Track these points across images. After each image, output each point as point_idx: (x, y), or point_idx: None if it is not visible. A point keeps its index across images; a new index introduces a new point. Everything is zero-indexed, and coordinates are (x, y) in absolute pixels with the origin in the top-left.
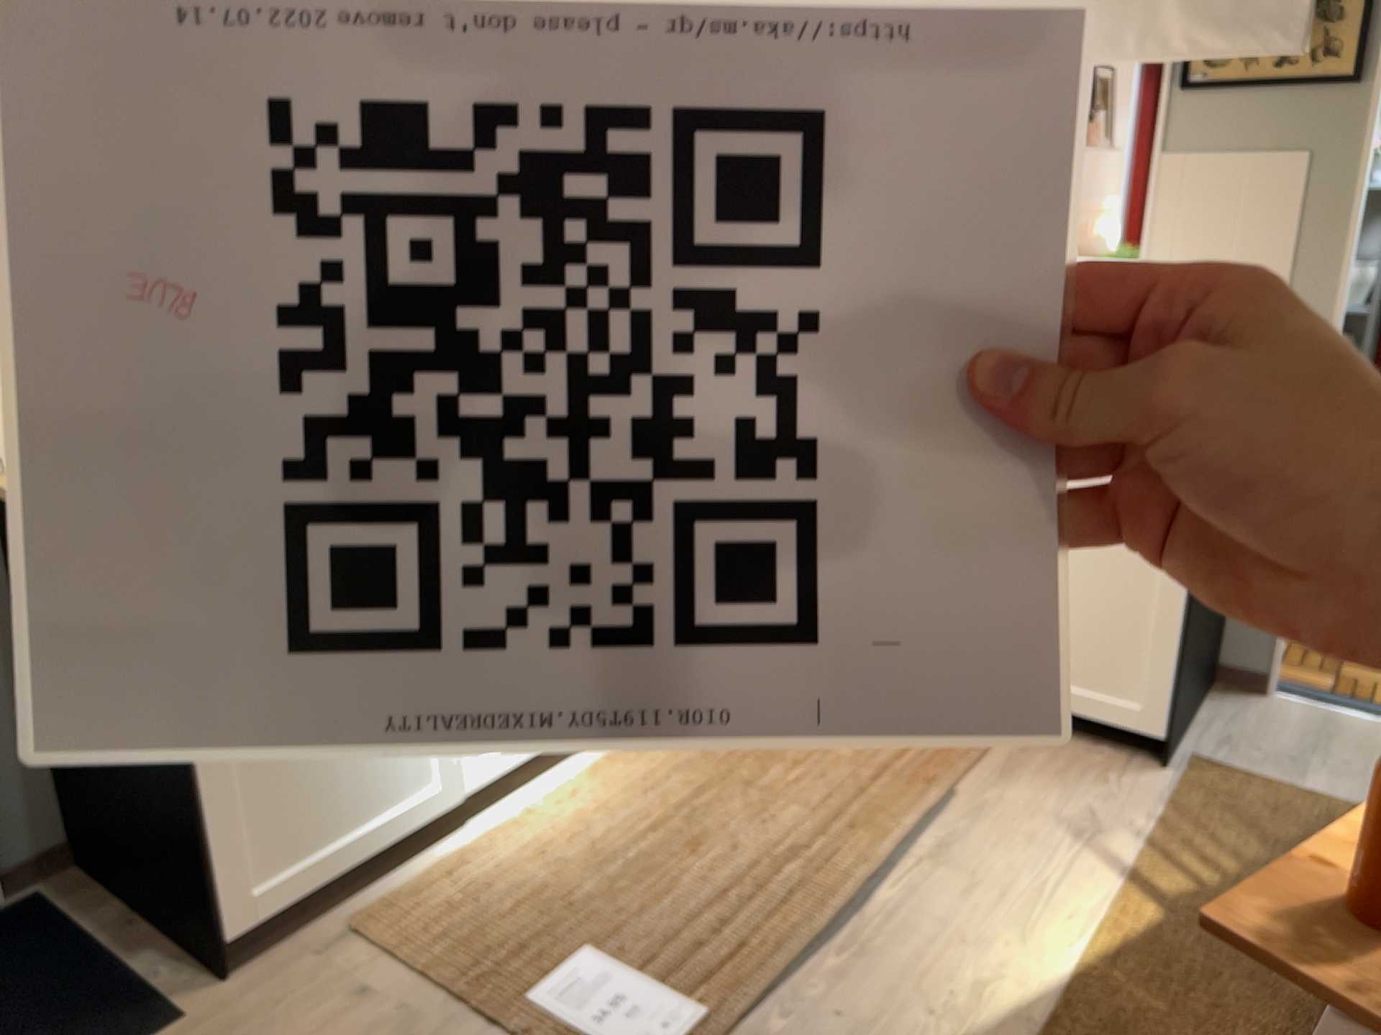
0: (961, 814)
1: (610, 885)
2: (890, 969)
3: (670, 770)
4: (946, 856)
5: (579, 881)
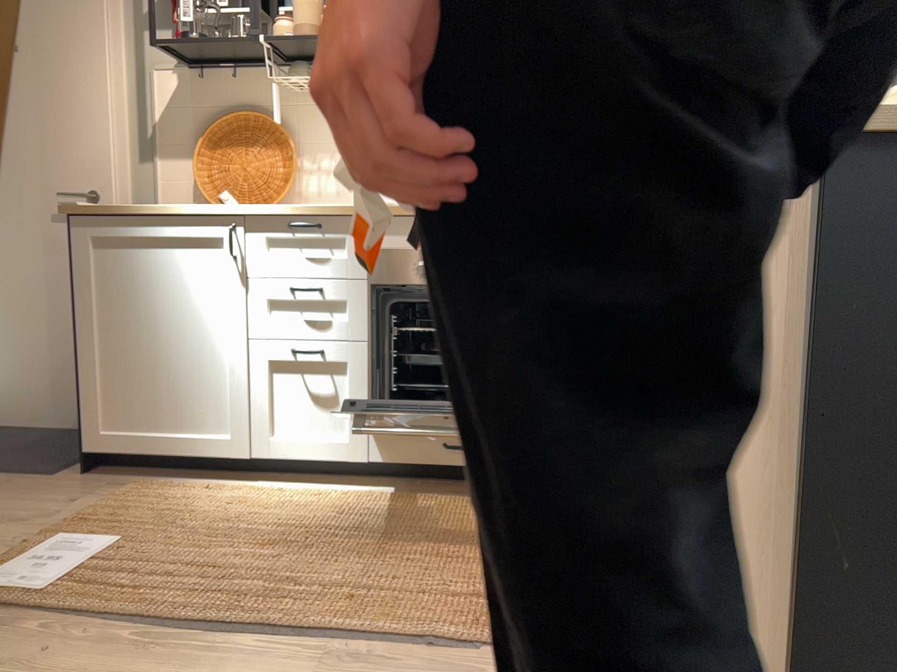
0: (441, 666)
1: (203, 531)
2: (122, 671)
3: (379, 515)
4: (343, 670)
5: (204, 521)
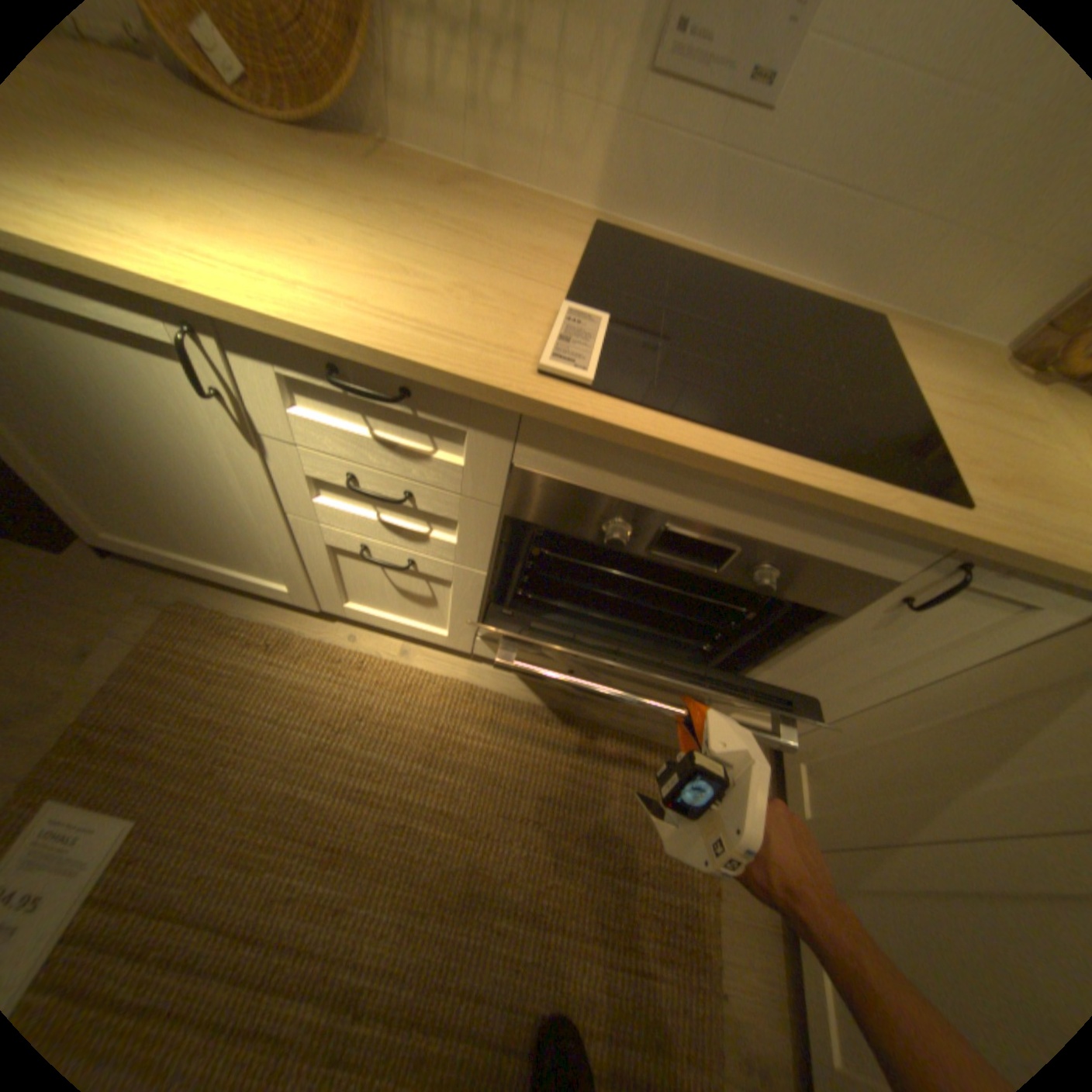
0: None
1: (250, 794)
2: None
3: (474, 762)
4: None
5: (255, 759)
